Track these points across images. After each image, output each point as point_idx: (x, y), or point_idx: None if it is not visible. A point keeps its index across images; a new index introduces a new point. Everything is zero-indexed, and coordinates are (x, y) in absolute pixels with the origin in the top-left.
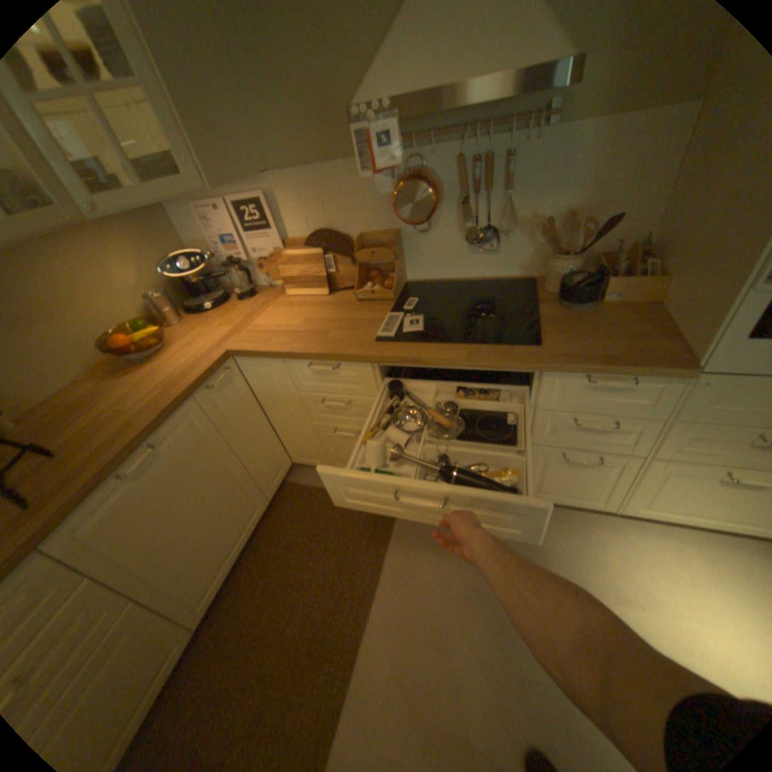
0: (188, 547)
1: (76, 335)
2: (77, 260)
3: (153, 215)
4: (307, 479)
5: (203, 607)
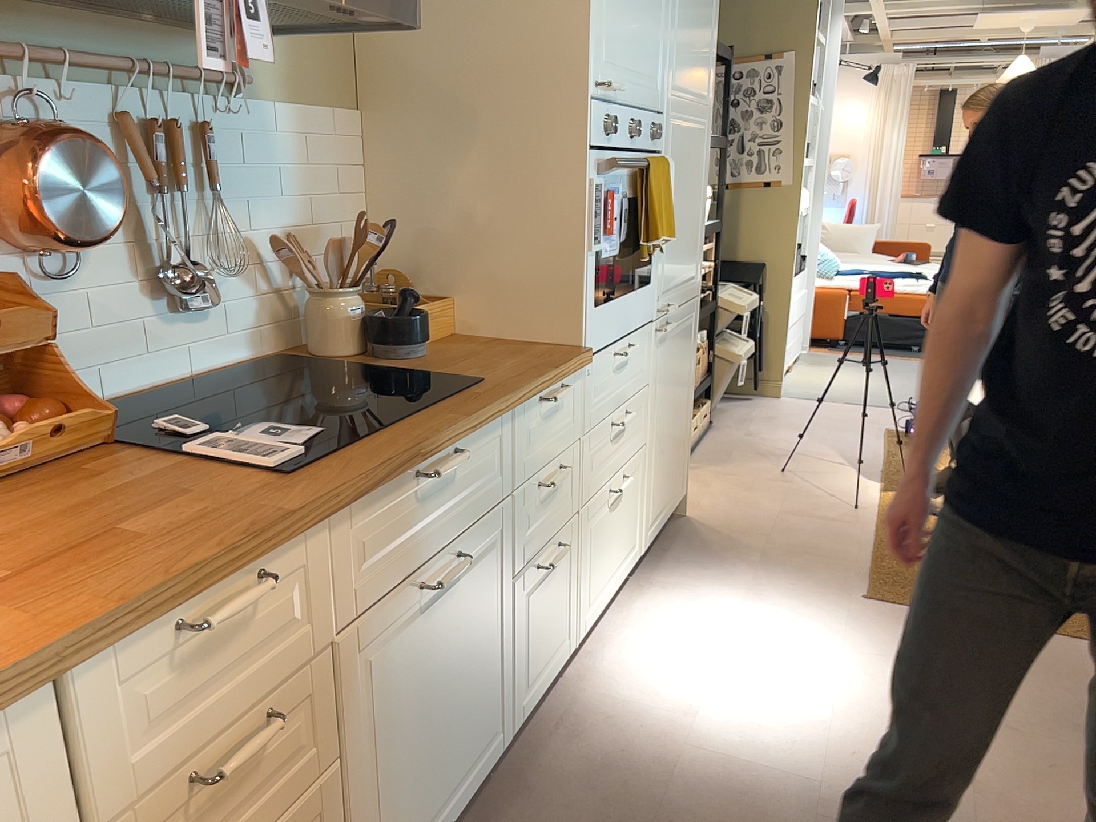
0: None
1: None
2: None
3: None
4: None
5: None
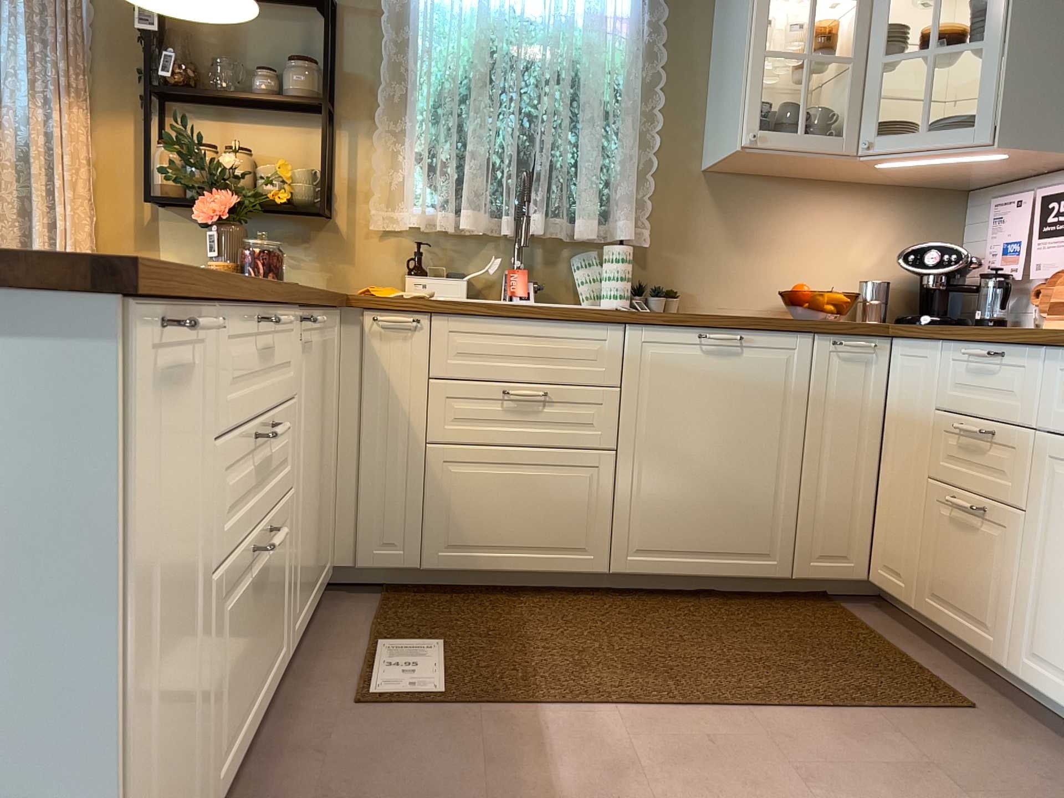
0: (682, 478)
1: (775, 282)
2: (831, 220)
3: (945, 215)
4: (868, 619)
5: (635, 566)
